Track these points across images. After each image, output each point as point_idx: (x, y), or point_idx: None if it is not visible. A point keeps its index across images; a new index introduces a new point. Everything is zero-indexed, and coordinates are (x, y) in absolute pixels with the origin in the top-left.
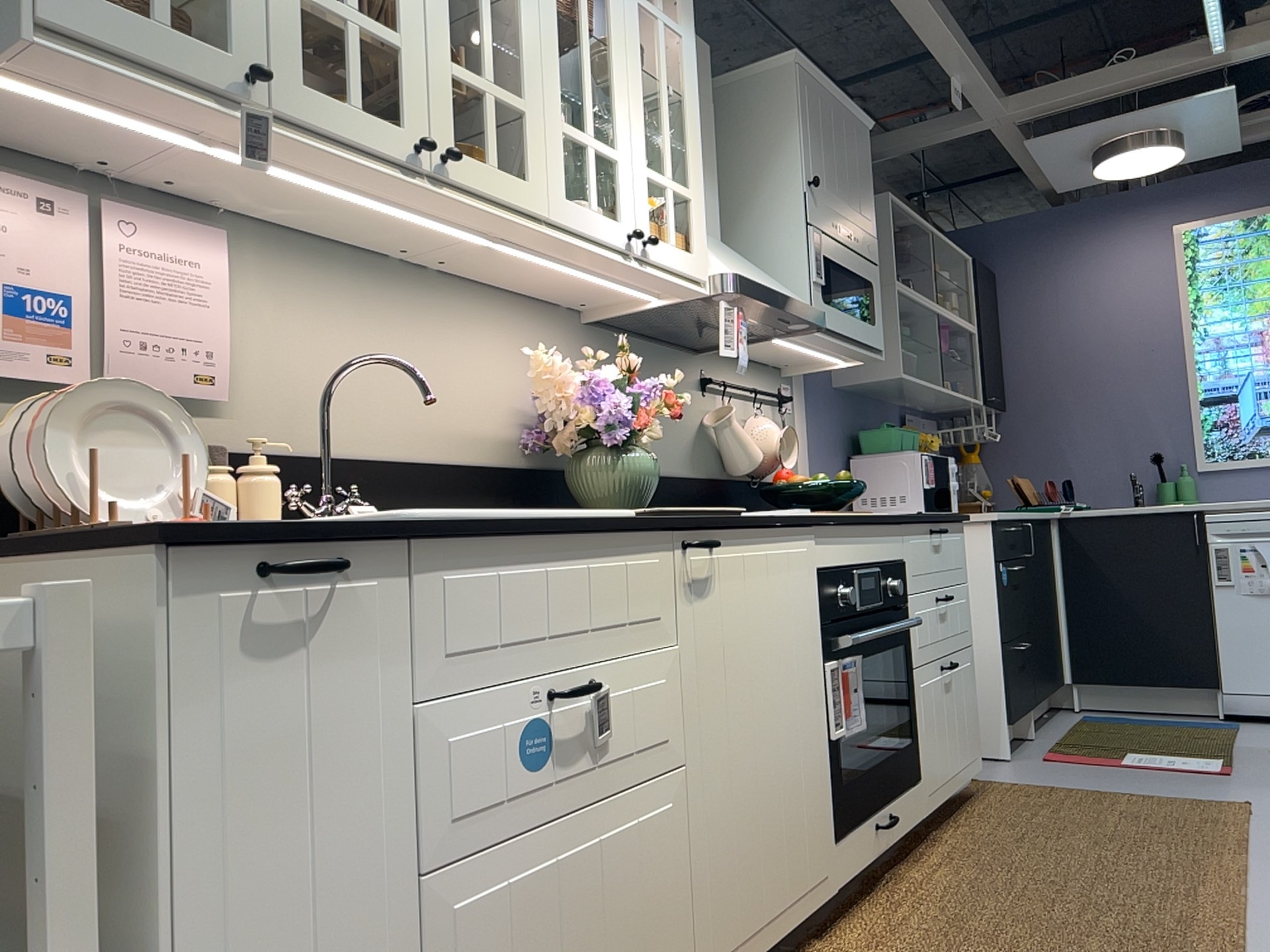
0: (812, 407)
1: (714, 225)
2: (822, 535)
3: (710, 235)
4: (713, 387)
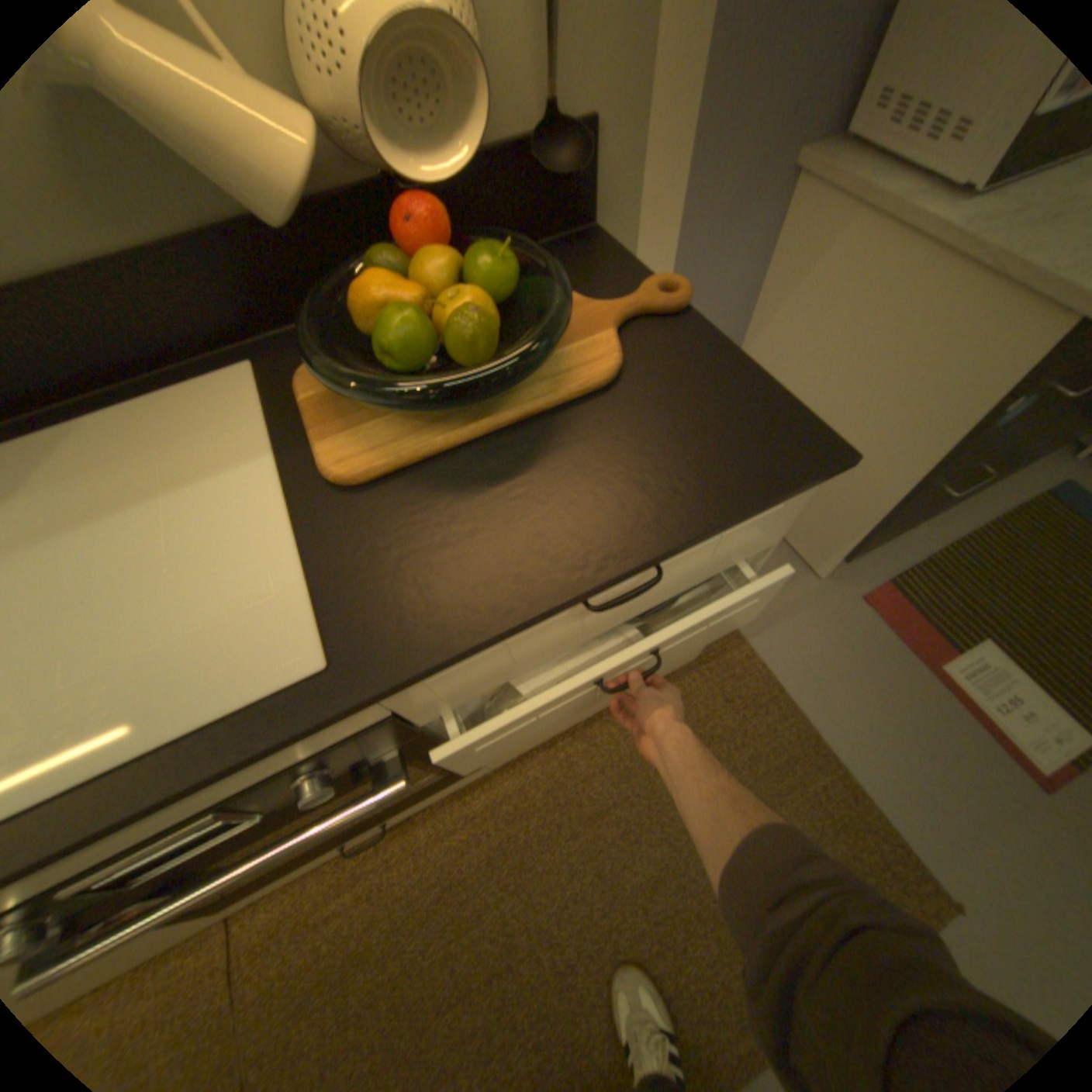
0: None
1: None
2: None
3: None
4: None
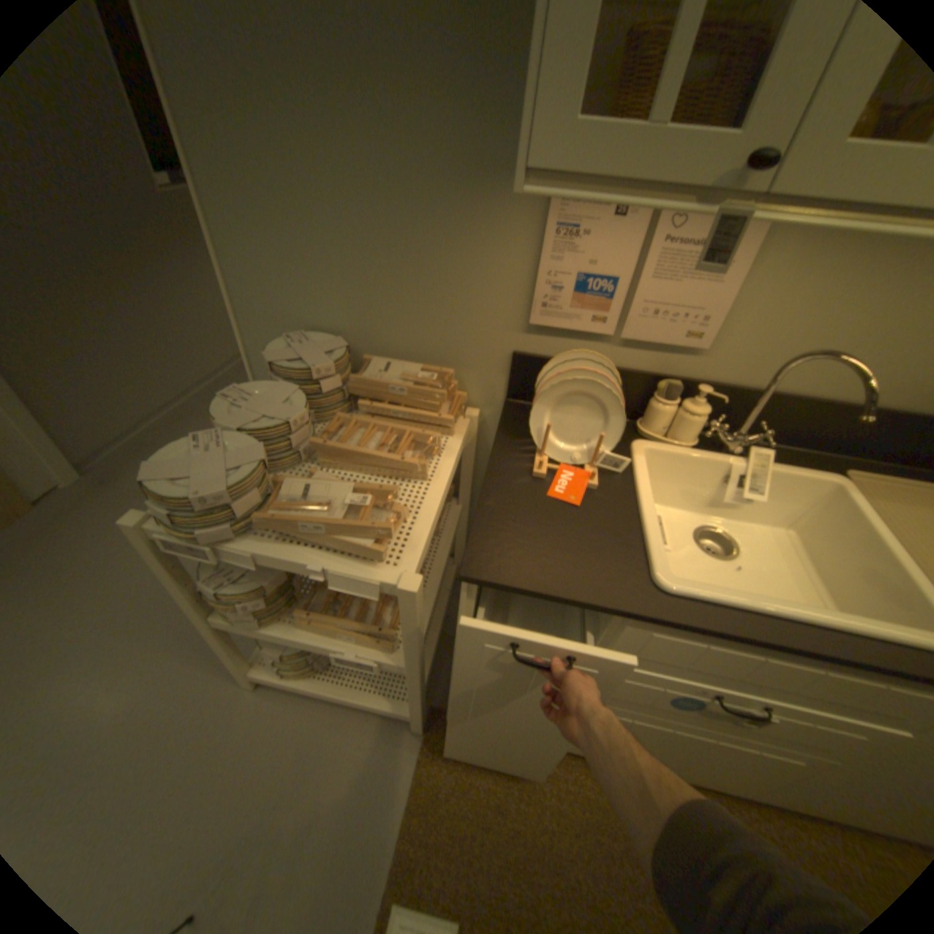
0: None
1: None
2: None
3: None
4: None
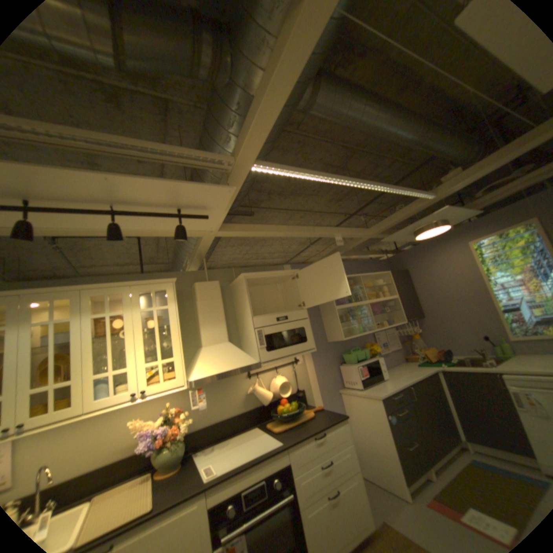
0: (314, 356)
1: (222, 339)
2: (211, 492)
3: (218, 344)
4: (253, 374)
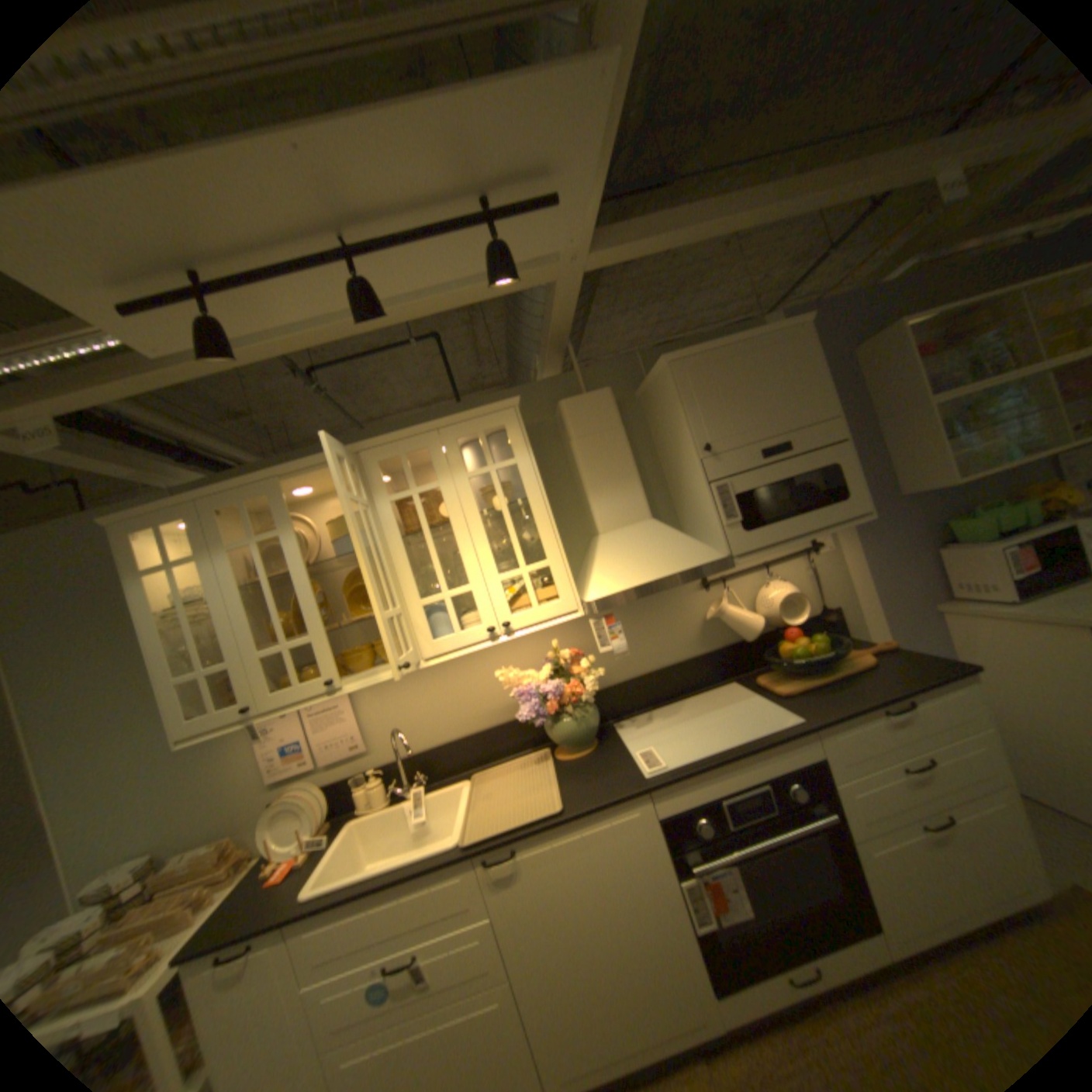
0: (864, 532)
1: (636, 515)
2: (662, 796)
3: (631, 526)
4: (715, 582)
